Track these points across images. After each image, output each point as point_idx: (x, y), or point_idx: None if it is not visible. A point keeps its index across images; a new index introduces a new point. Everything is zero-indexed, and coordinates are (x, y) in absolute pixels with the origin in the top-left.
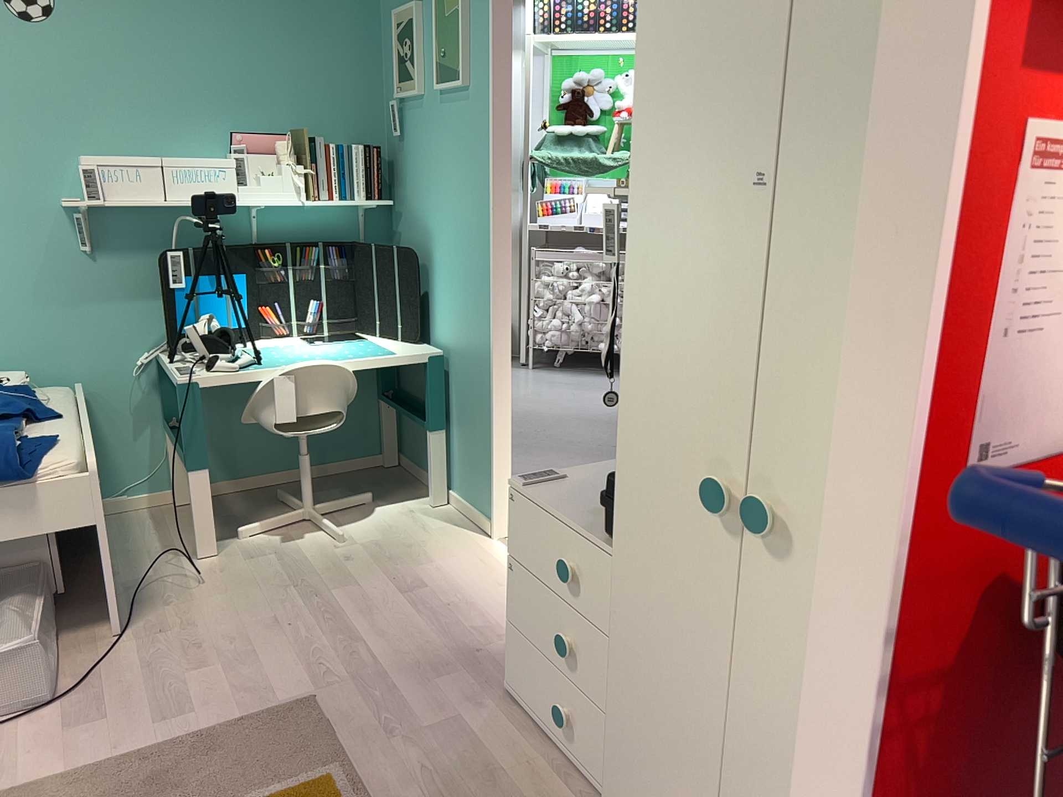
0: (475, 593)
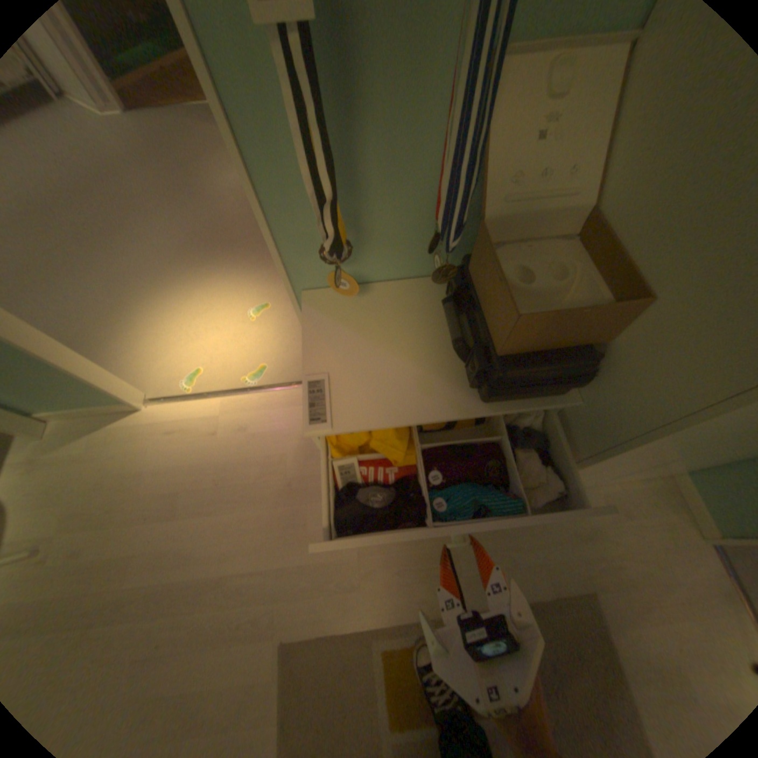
0: (213, 457)
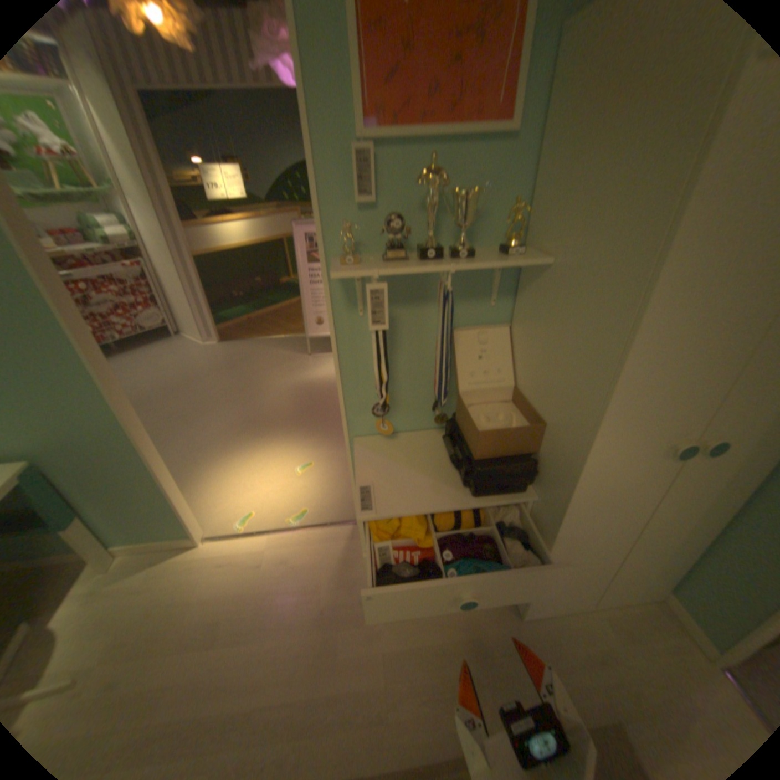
0: (256, 587)
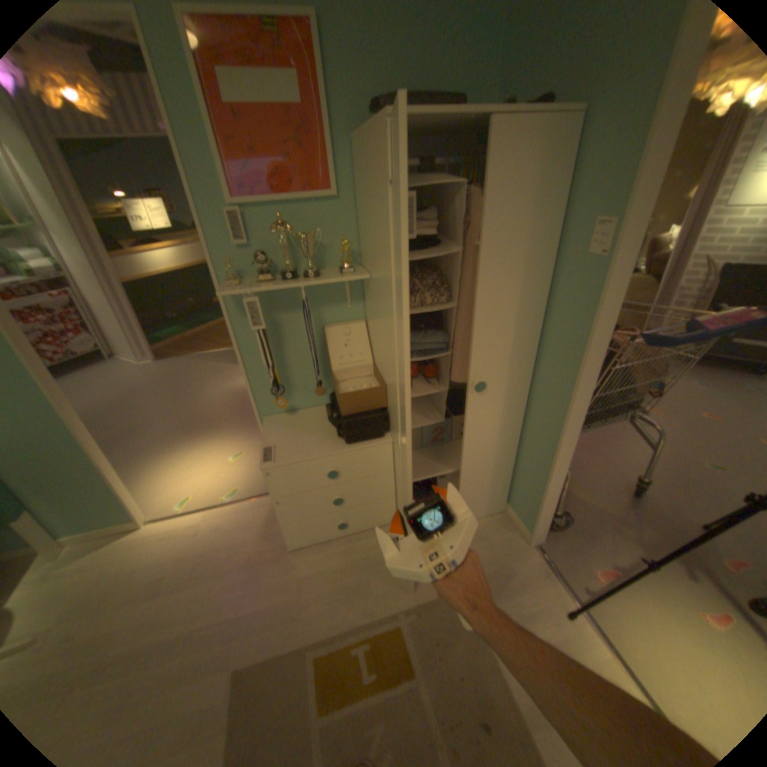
0: (193, 550)
